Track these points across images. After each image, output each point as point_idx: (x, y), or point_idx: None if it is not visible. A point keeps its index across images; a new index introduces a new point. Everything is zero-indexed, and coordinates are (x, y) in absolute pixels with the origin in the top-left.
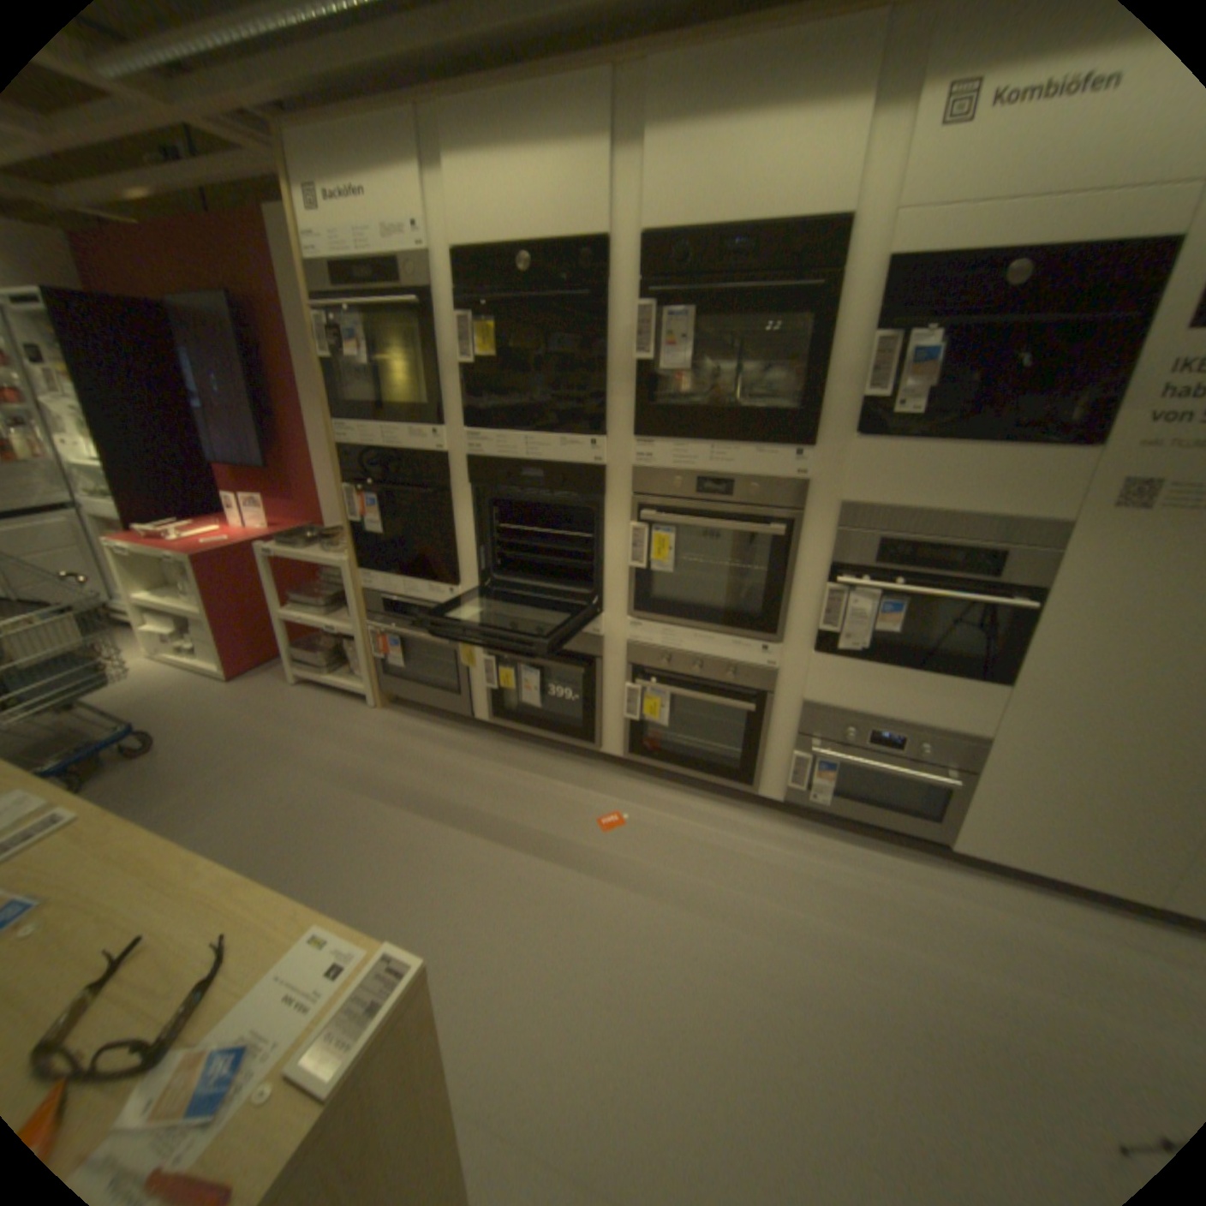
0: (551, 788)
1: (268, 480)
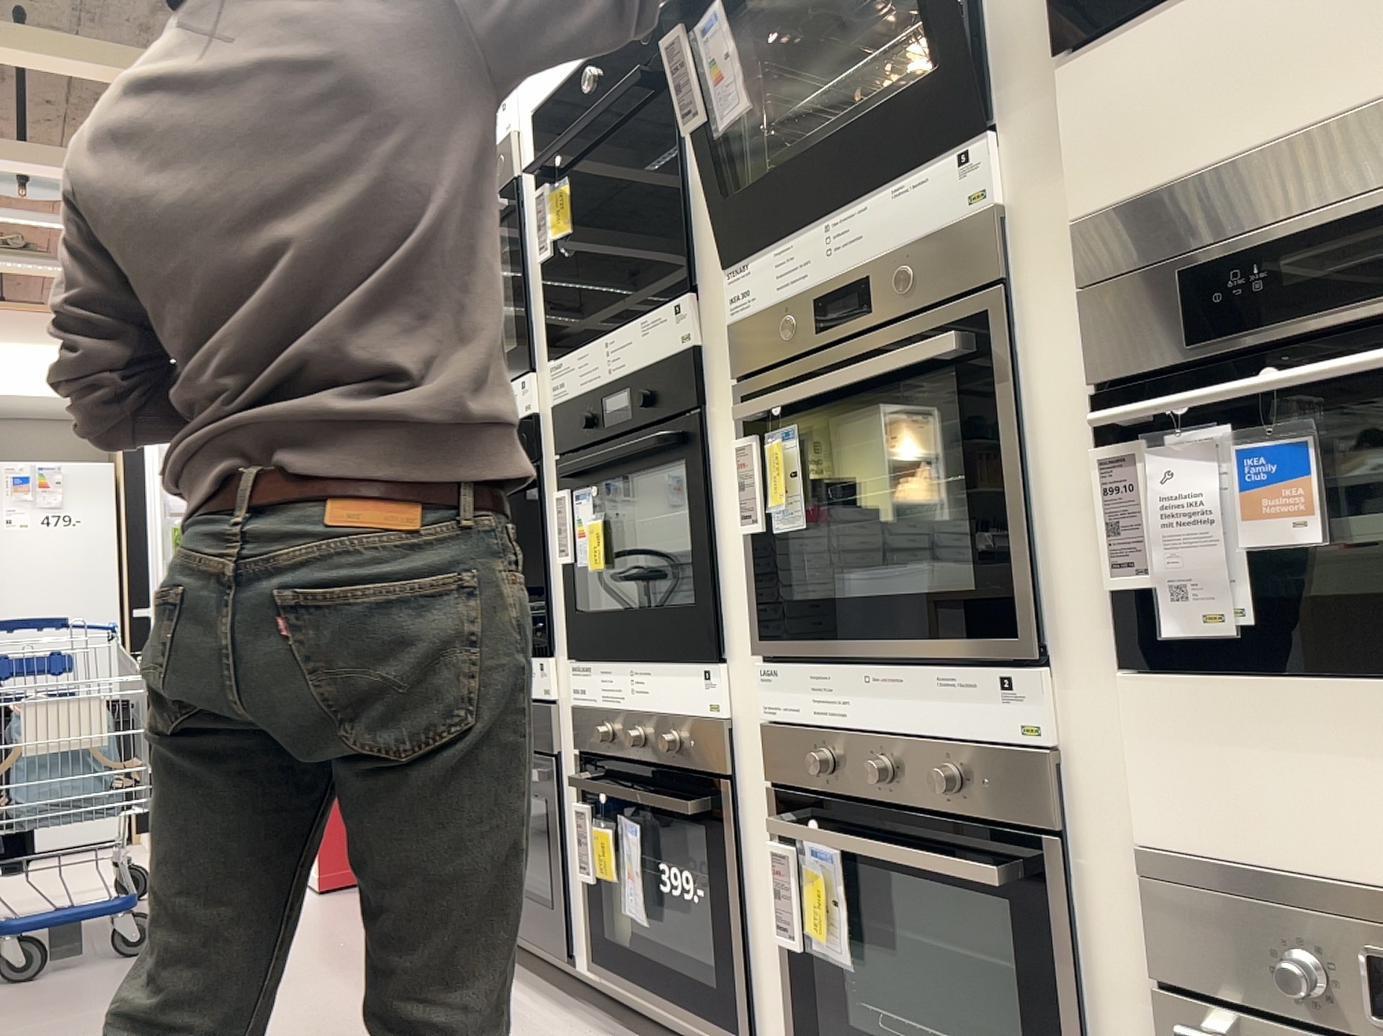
0: None
1: None
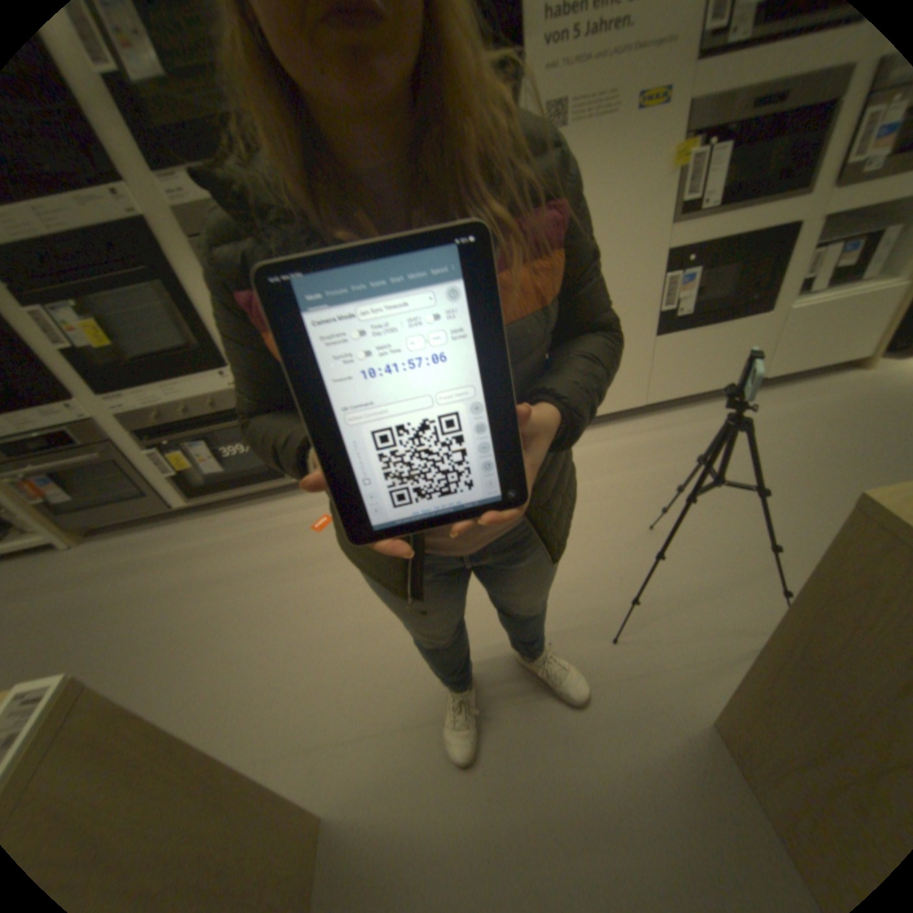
0: (266, 525)
1: None
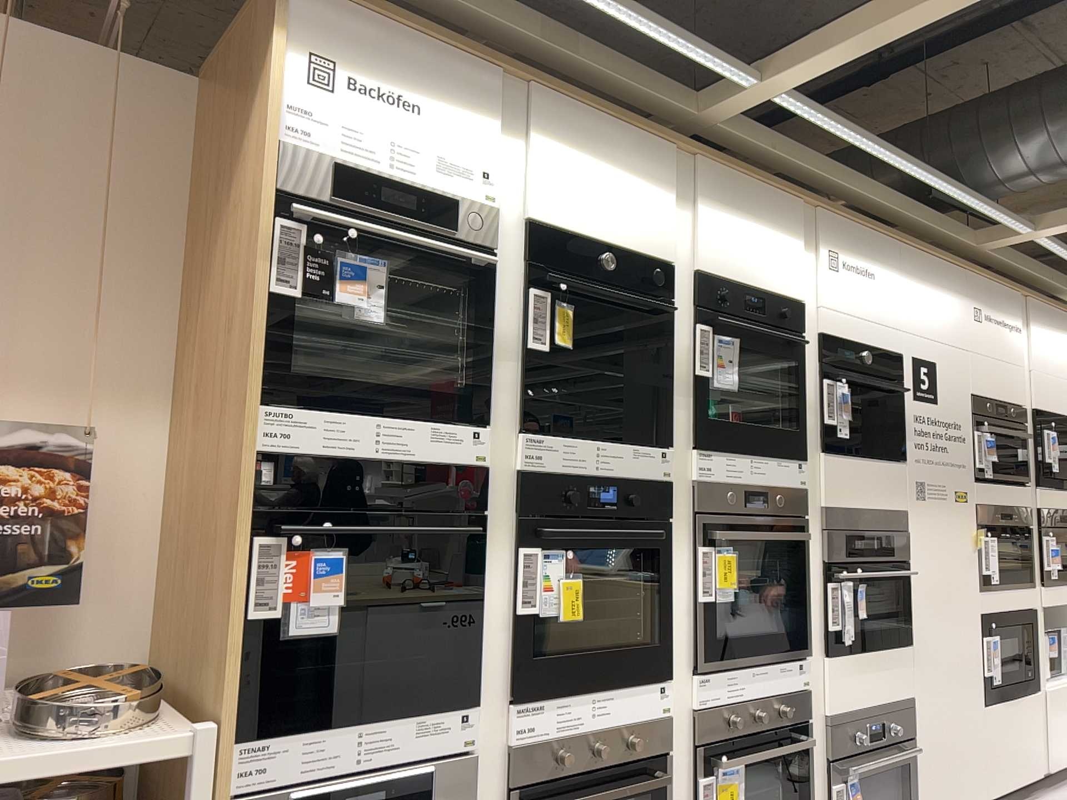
0: None
1: None
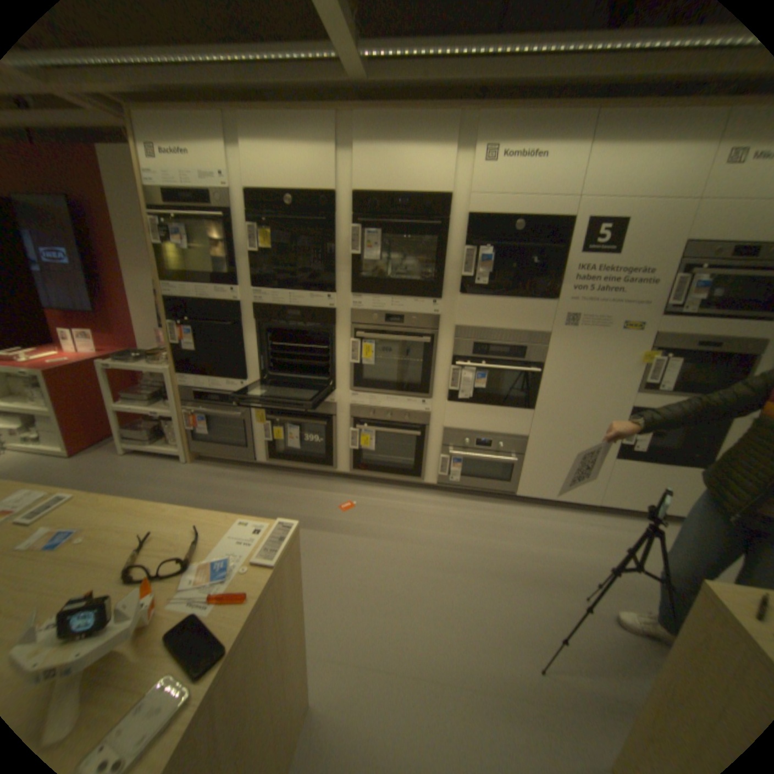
0: (309, 494)
1: (93, 320)
